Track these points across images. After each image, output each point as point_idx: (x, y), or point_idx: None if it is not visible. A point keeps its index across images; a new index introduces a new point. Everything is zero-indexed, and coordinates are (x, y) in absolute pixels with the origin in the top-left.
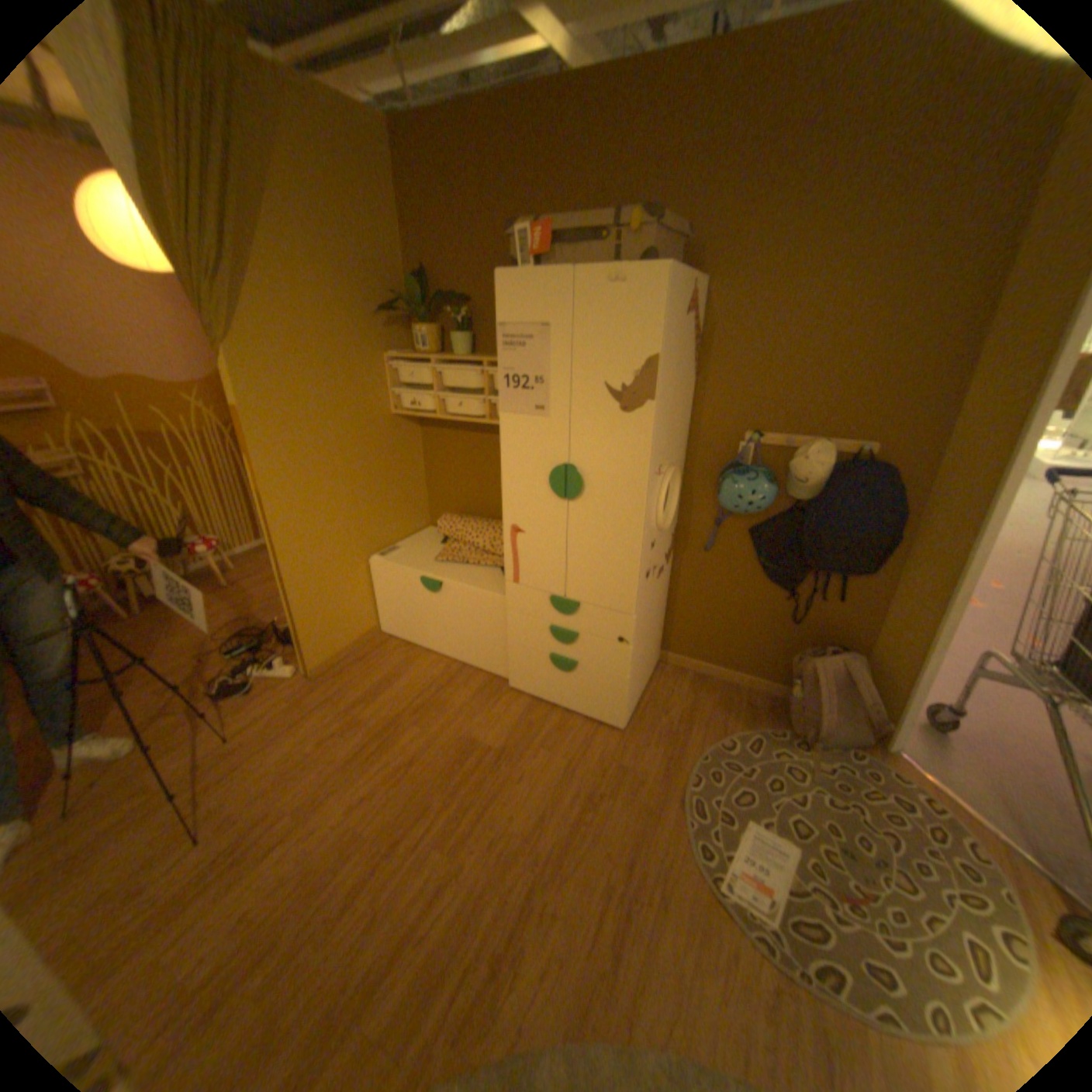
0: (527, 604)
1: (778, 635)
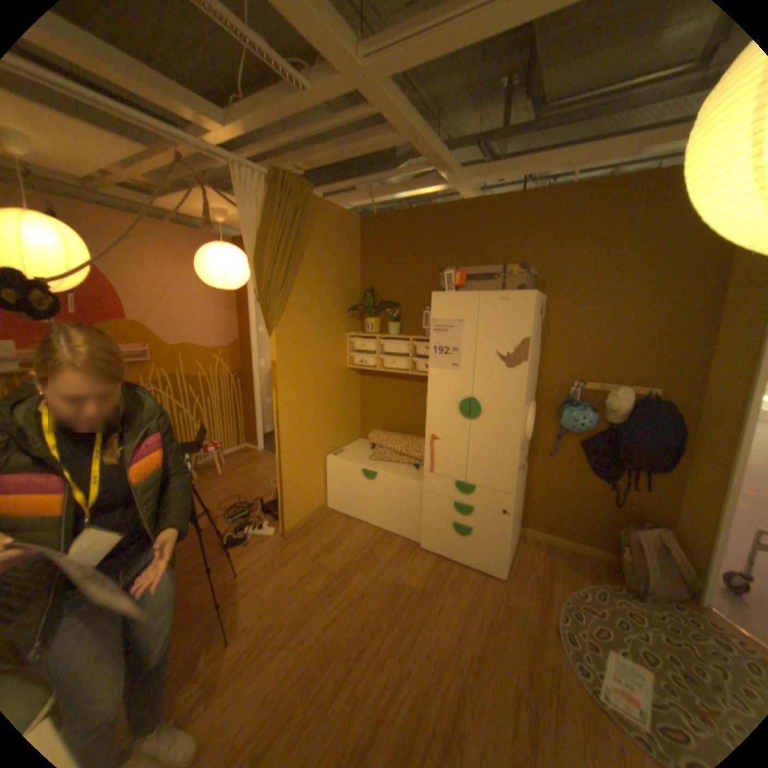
0: (438, 487)
1: (606, 516)
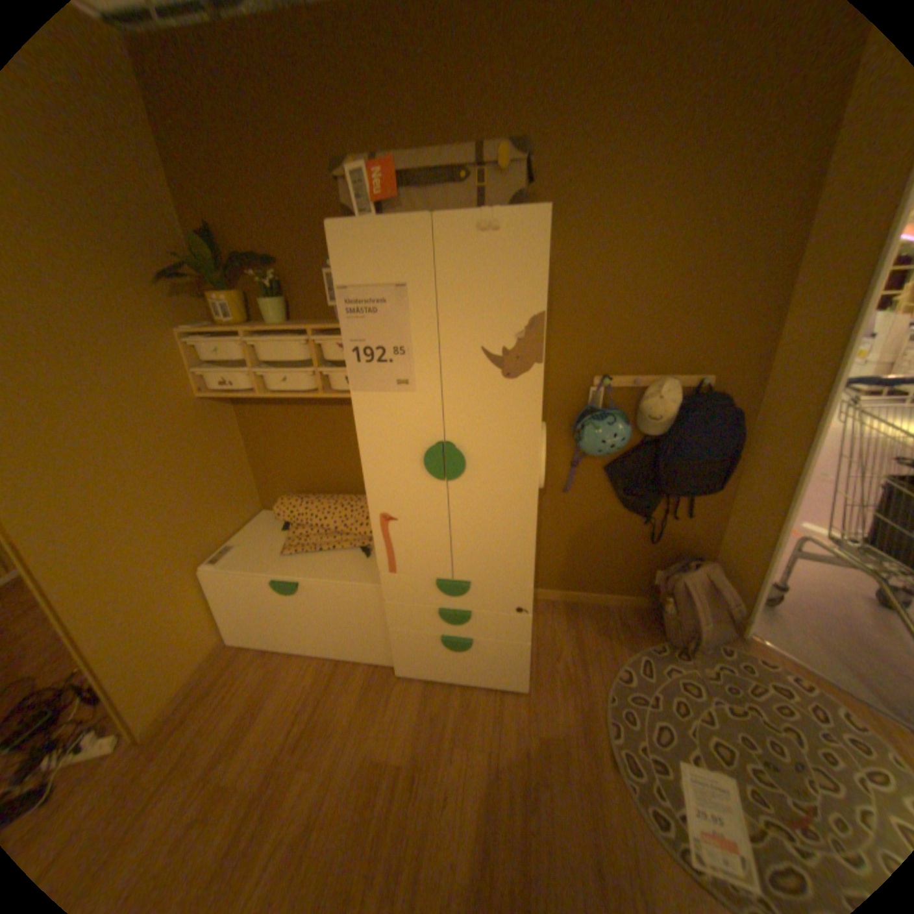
0: (408, 591)
1: (637, 556)
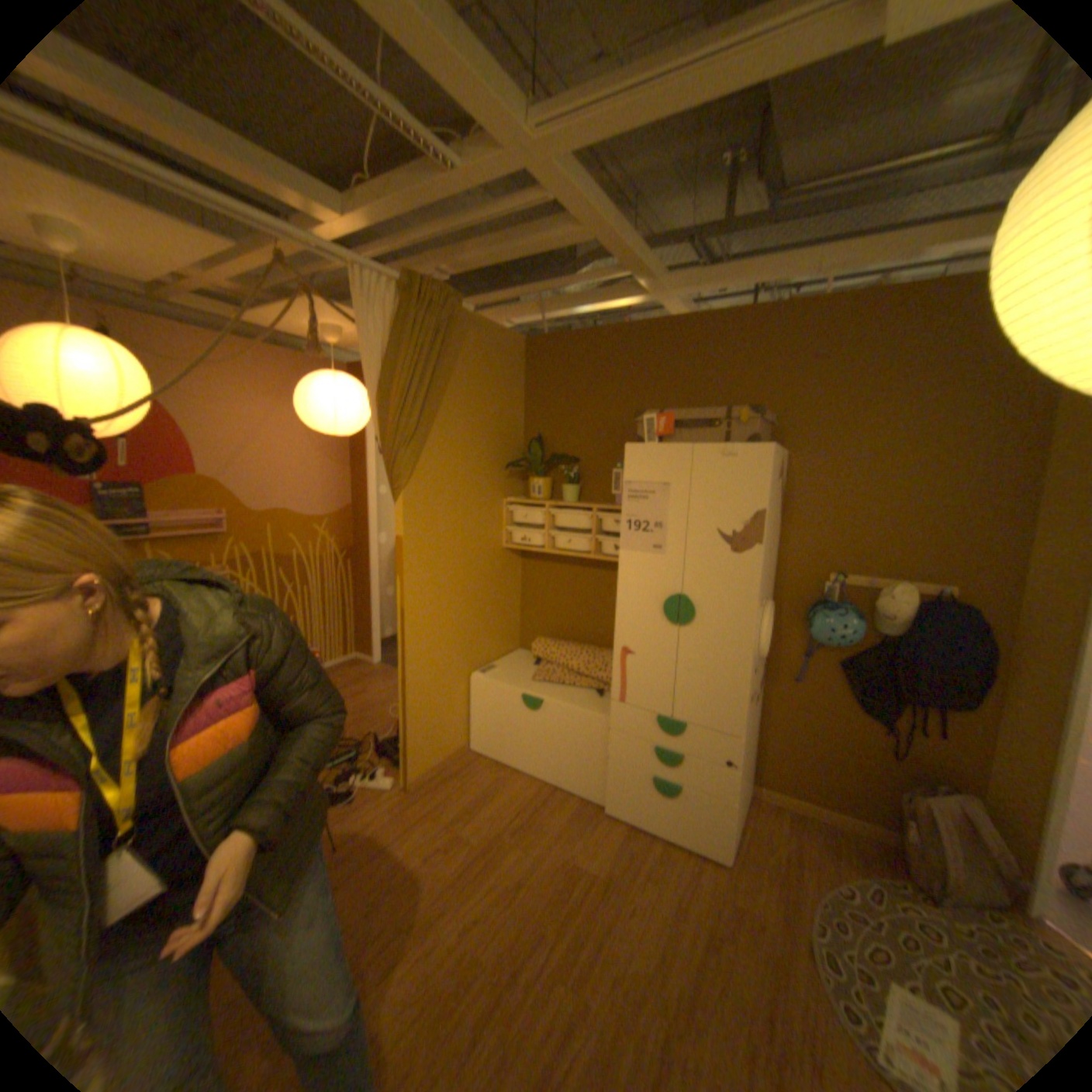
0: (631, 724)
1: (880, 774)
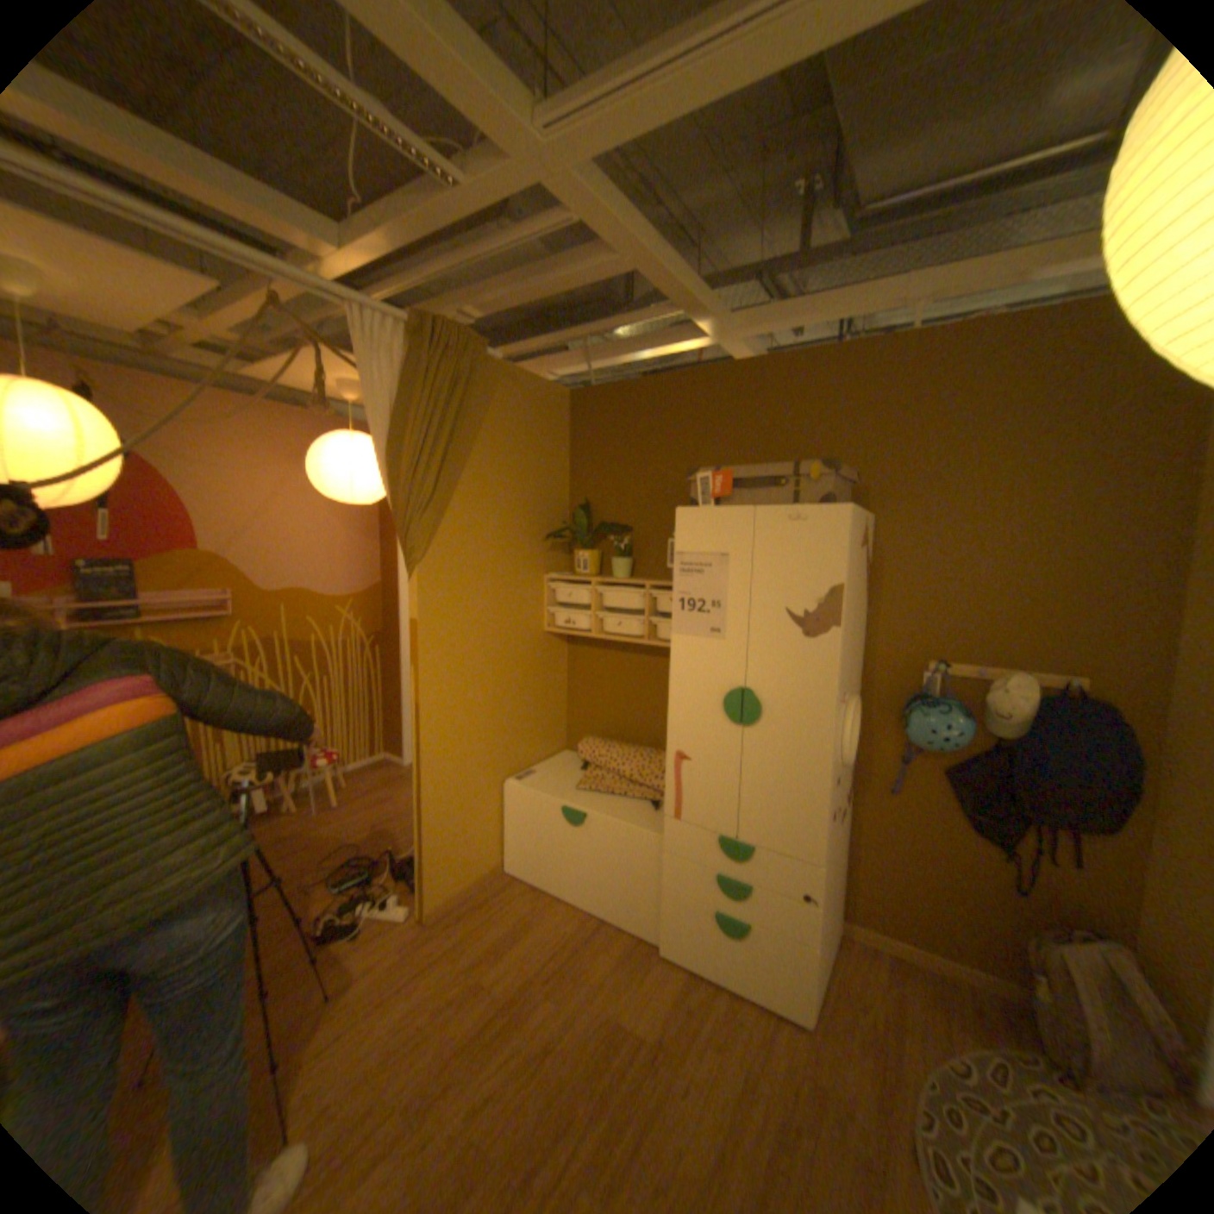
0: (689, 846)
1: (1000, 911)
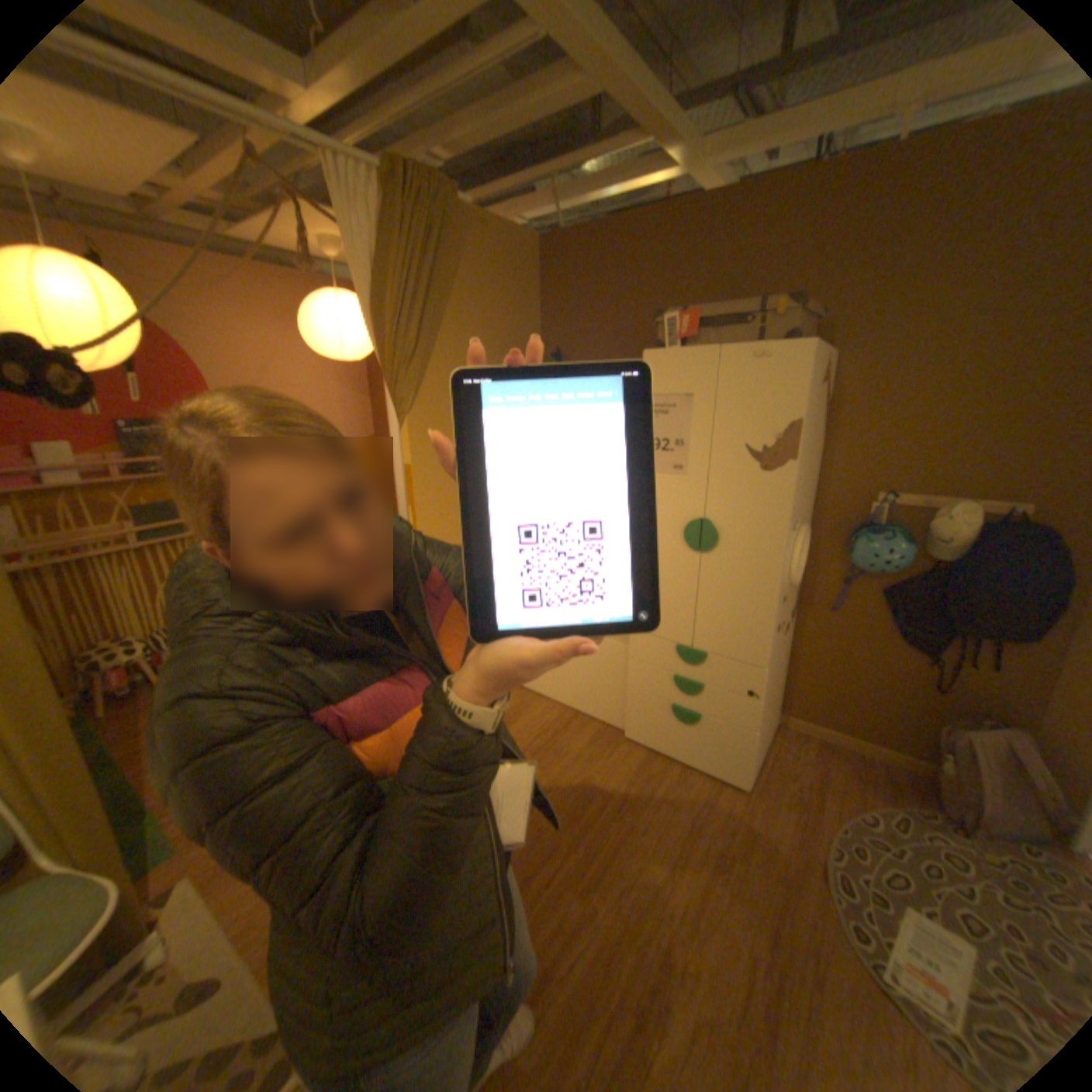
0: (651, 653)
1: (920, 706)
